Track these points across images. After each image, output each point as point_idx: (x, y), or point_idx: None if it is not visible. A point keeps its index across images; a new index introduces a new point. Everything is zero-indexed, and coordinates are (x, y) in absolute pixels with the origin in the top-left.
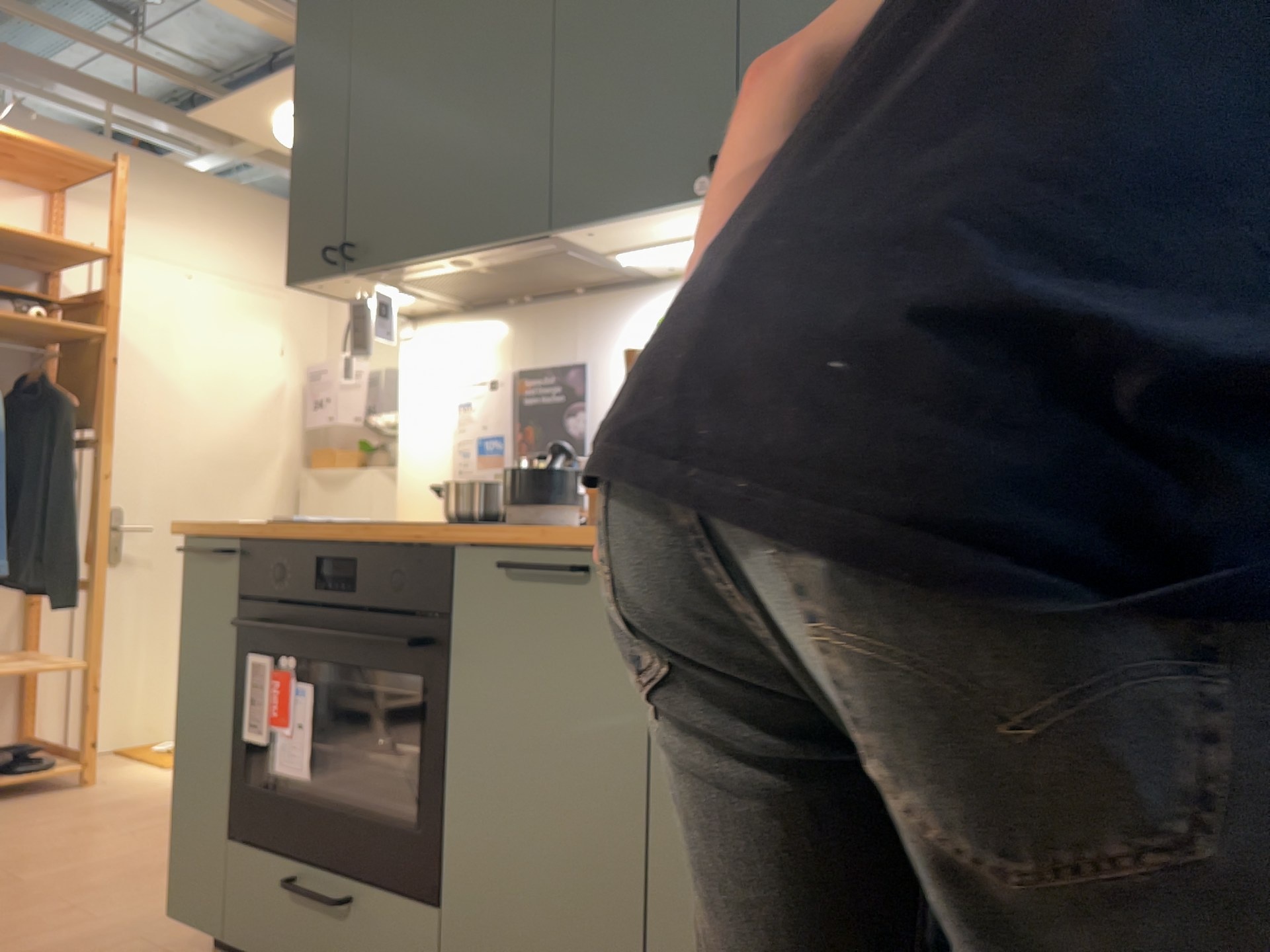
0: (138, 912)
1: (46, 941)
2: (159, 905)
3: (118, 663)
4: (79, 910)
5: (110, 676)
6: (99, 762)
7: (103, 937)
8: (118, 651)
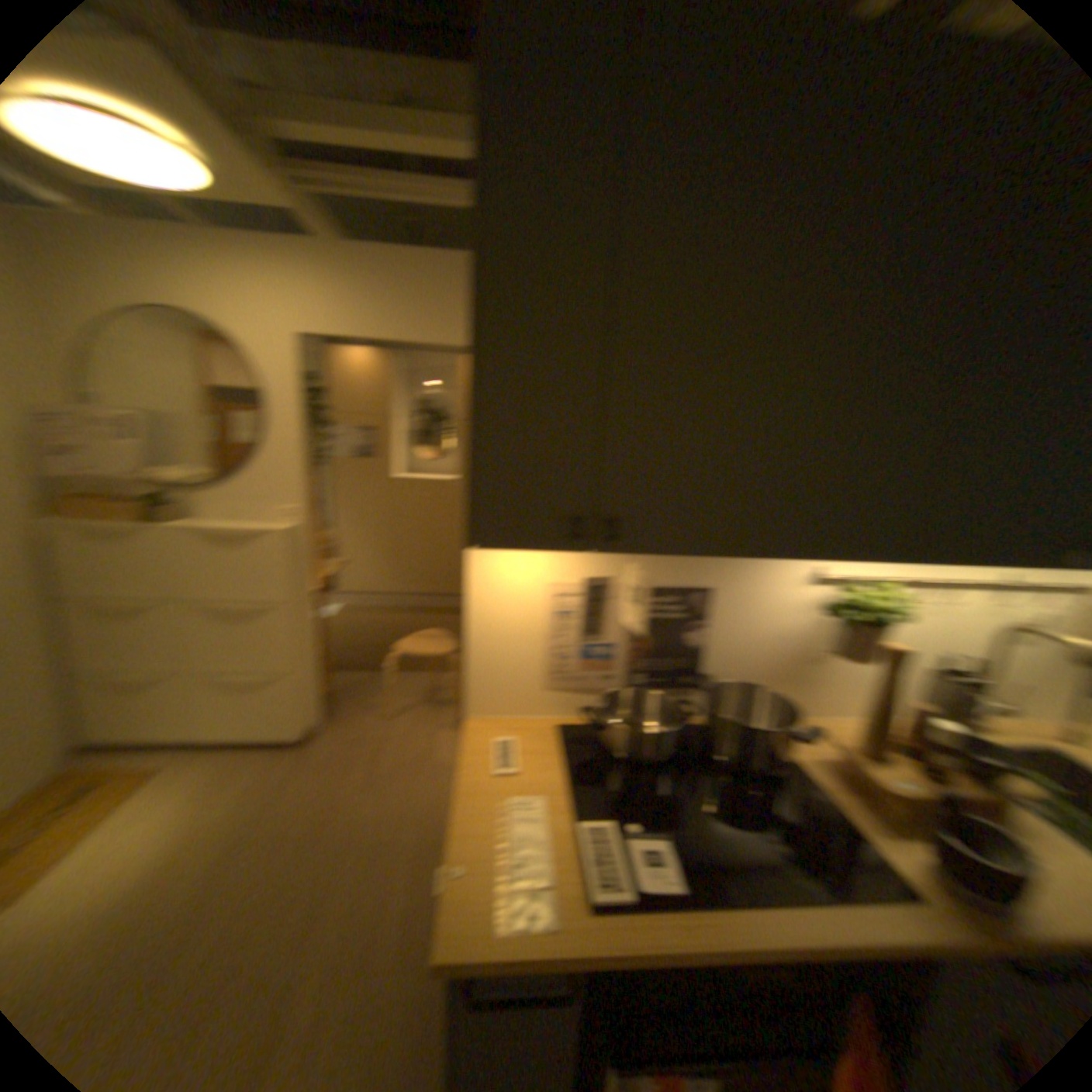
0: None
1: None
2: None
3: None
4: None
5: None
6: None
7: None
8: None
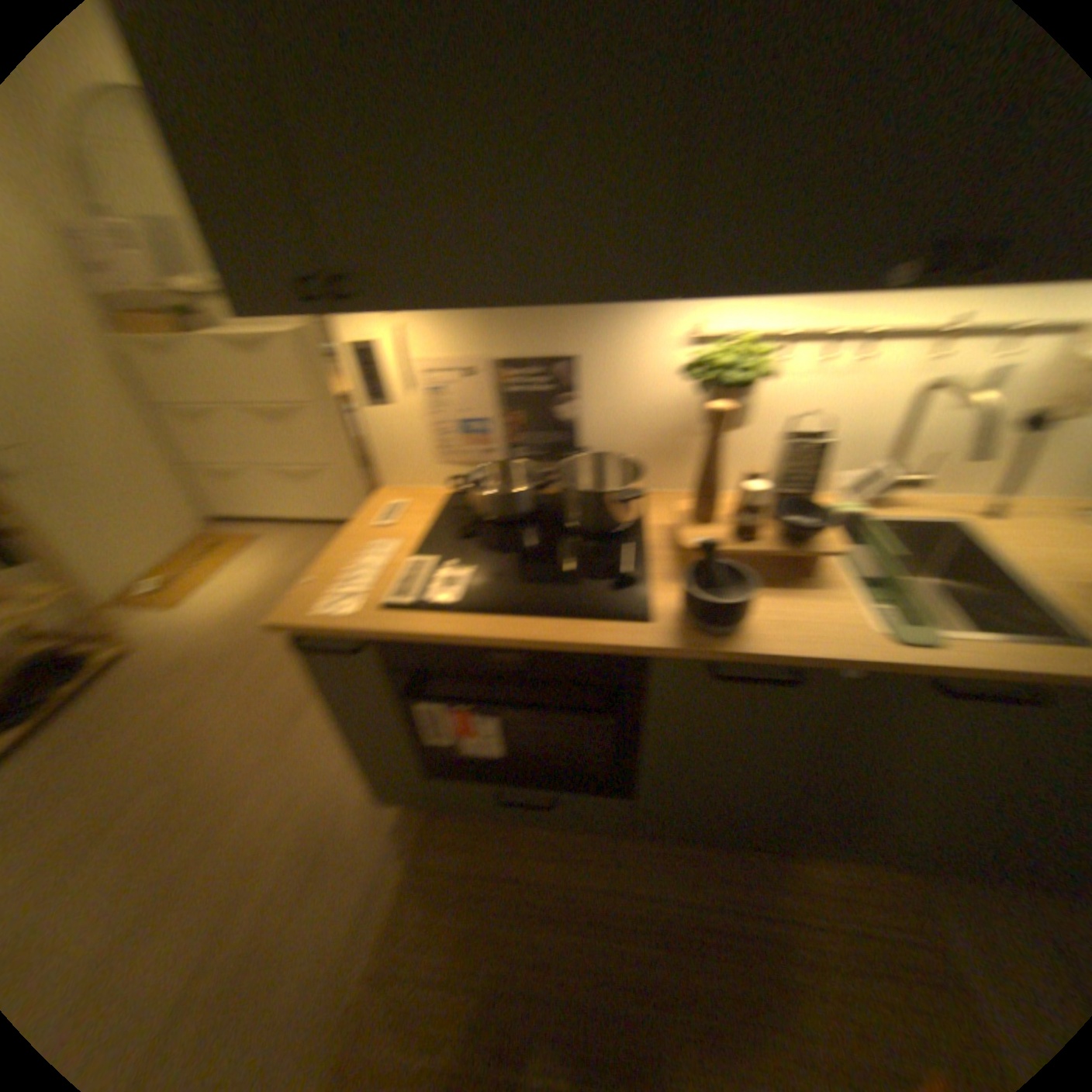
0: (320, 771)
1: (289, 830)
2: (328, 758)
3: (80, 549)
4: (278, 788)
5: (81, 560)
6: (121, 617)
7: (322, 806)
8: (74, 541)
